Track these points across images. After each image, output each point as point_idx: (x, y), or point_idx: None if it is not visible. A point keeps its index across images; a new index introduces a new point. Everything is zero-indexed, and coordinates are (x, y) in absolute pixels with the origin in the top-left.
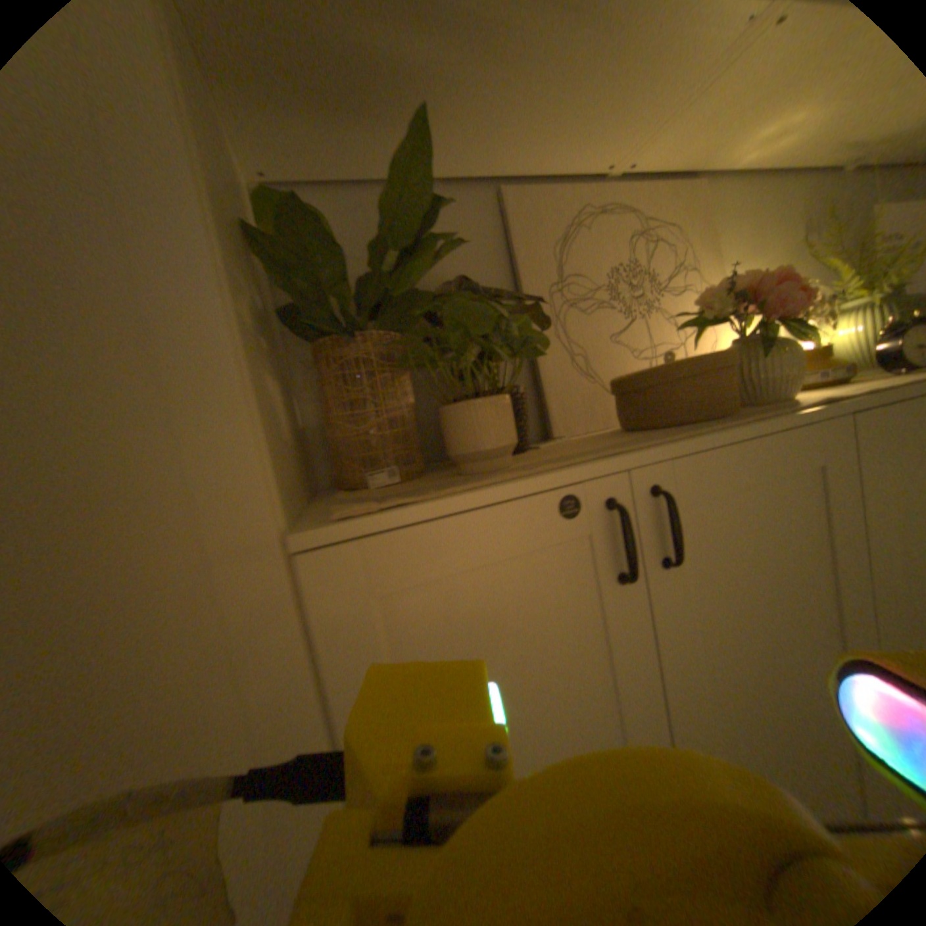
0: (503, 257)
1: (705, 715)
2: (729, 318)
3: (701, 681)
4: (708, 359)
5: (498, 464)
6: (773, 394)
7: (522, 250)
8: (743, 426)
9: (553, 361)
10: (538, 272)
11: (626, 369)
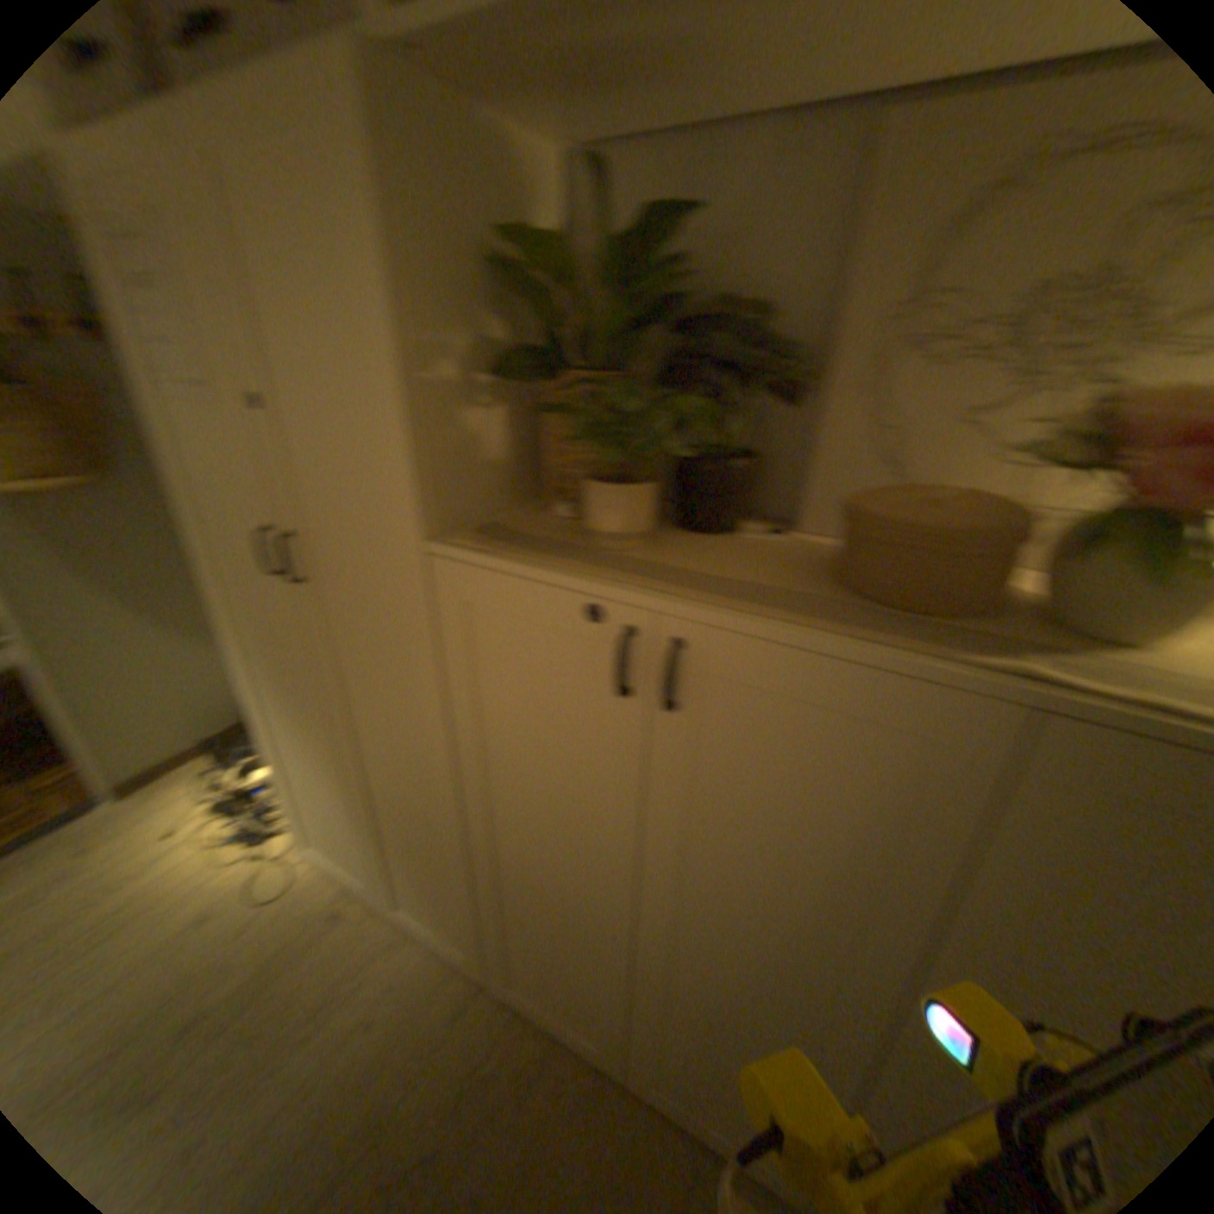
0: (841, 244)
1: (672, 834)
2: (1098, 464)
3: (676, 810)
4: (913, 529)
5: (604, 547)
6: (1086, 621)
7: (865, 239)
8: (821, 635)
9: (837, 429)
10: (874, 282)
11: (962, 471)
